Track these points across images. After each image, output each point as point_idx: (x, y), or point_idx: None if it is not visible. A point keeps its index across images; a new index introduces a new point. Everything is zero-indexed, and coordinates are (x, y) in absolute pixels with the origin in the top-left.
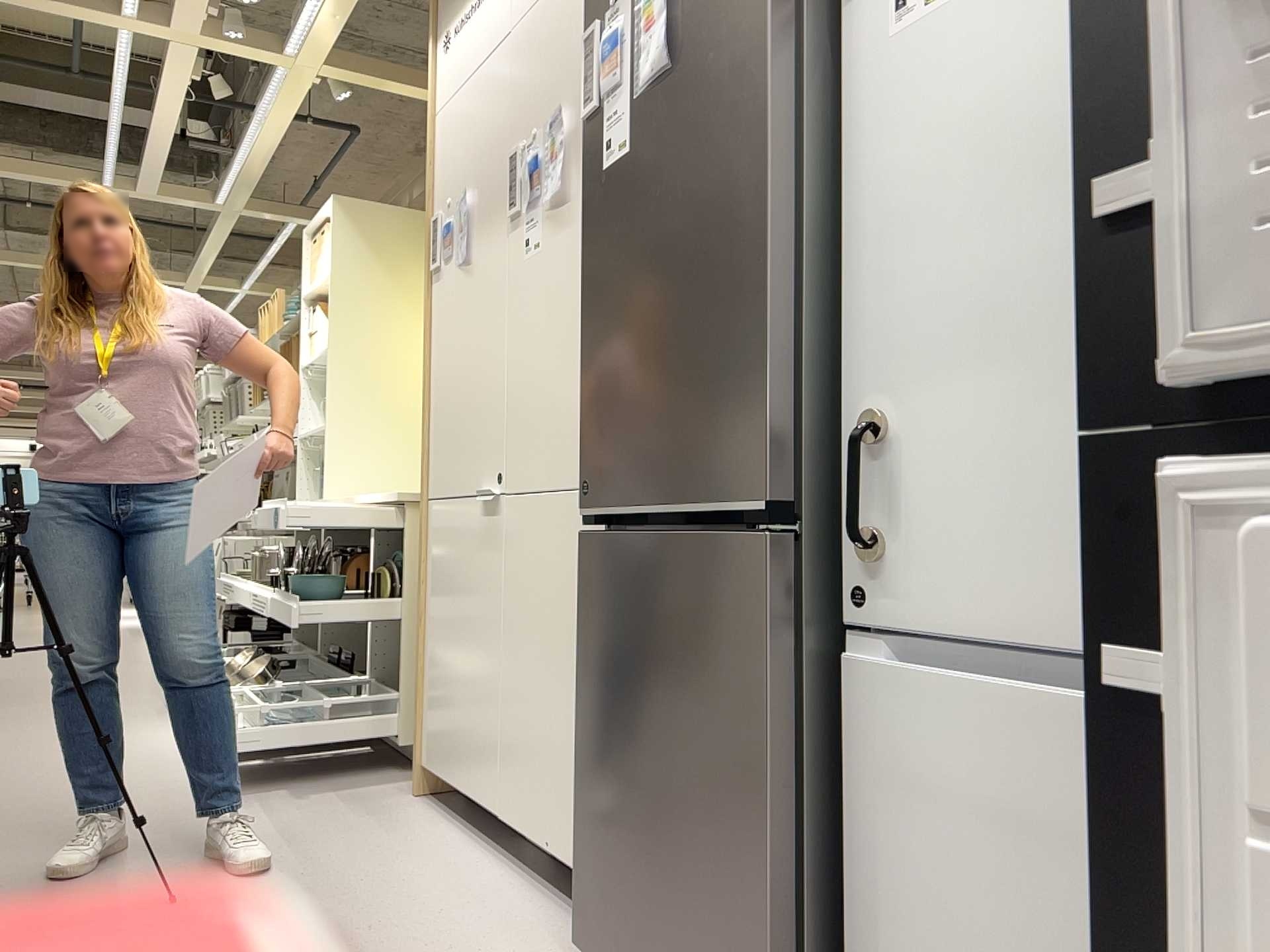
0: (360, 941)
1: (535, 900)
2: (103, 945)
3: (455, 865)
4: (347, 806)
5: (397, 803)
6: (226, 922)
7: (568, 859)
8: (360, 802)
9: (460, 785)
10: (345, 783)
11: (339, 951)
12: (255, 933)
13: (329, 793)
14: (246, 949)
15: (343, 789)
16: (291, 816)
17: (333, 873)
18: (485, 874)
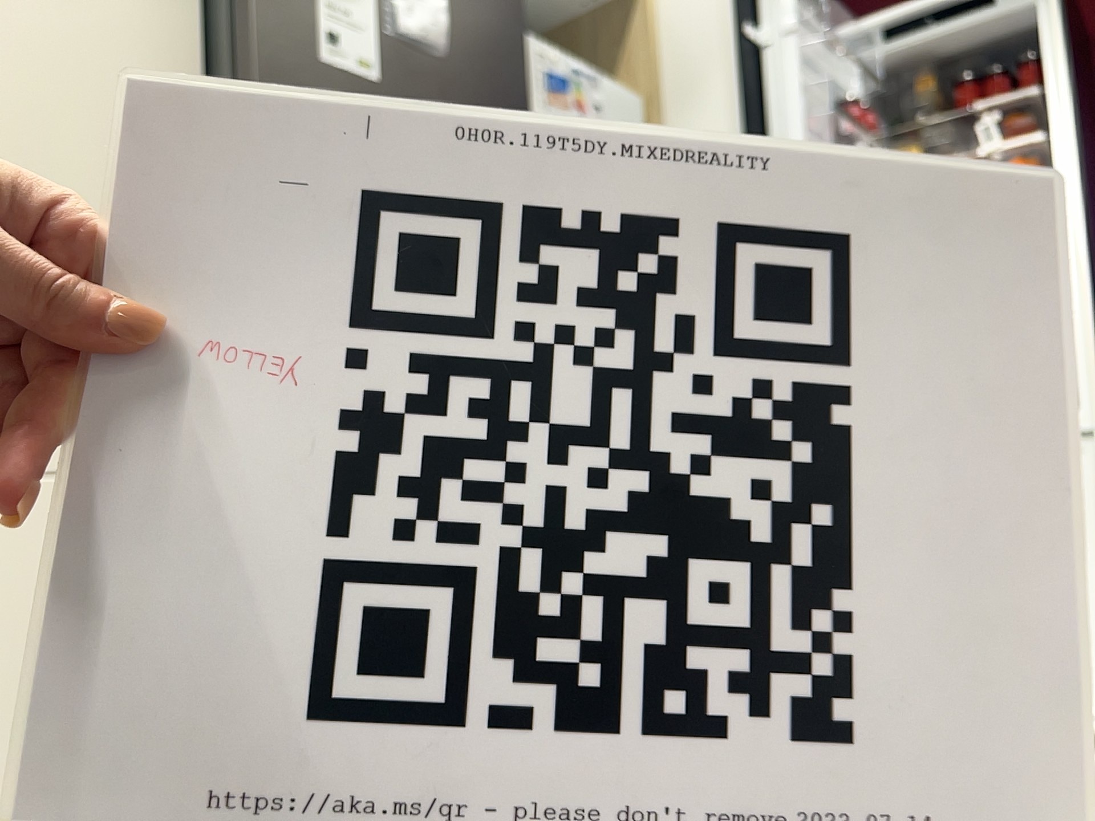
0: None
1: None
2: None
3: None
4: None
5: None
6: None
7: None
8: None
9: None
10: None
11: None
12: None
13: None
14: None
15: None
16: None
17: None
18: None
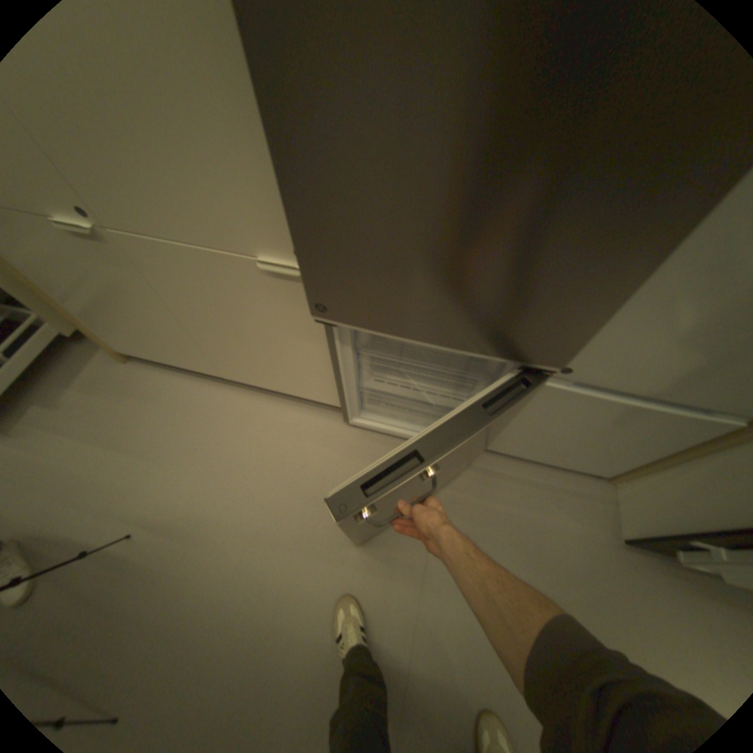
0: (246, 485)
1: (280, 406)
2: (135, 585)
3: (217, 406)
4: (94, 396)
5: (120, 376)
6: (170, 522)
7: (296, 394)
8: (97, 387)
9: (168, 363)
10: (60, 376)
11: (246, 497)
12: (196, 518)
13: (65, 392)
14: (207, 529)
15: (68, 383)
16: (75, 426)
17: (168, 452)
18: (239, 403)
